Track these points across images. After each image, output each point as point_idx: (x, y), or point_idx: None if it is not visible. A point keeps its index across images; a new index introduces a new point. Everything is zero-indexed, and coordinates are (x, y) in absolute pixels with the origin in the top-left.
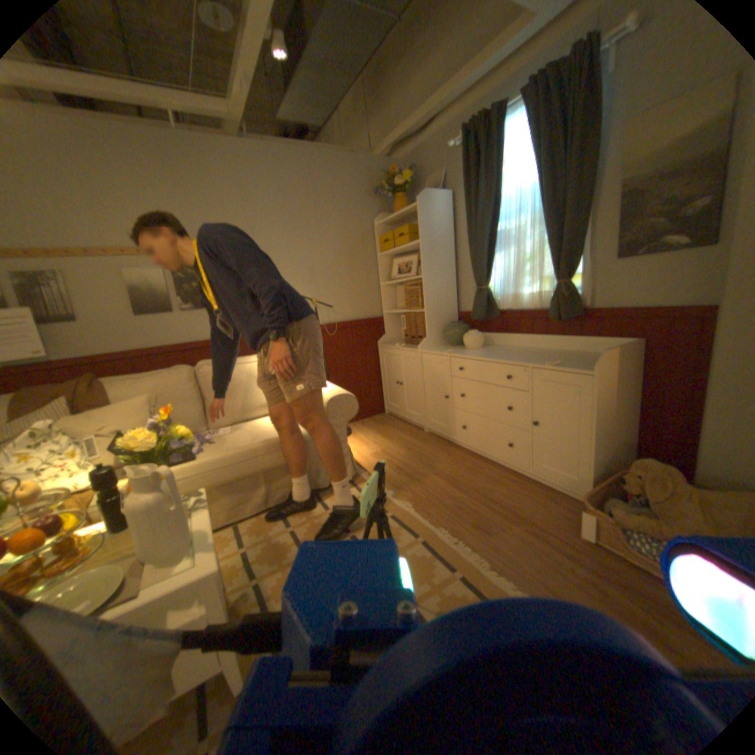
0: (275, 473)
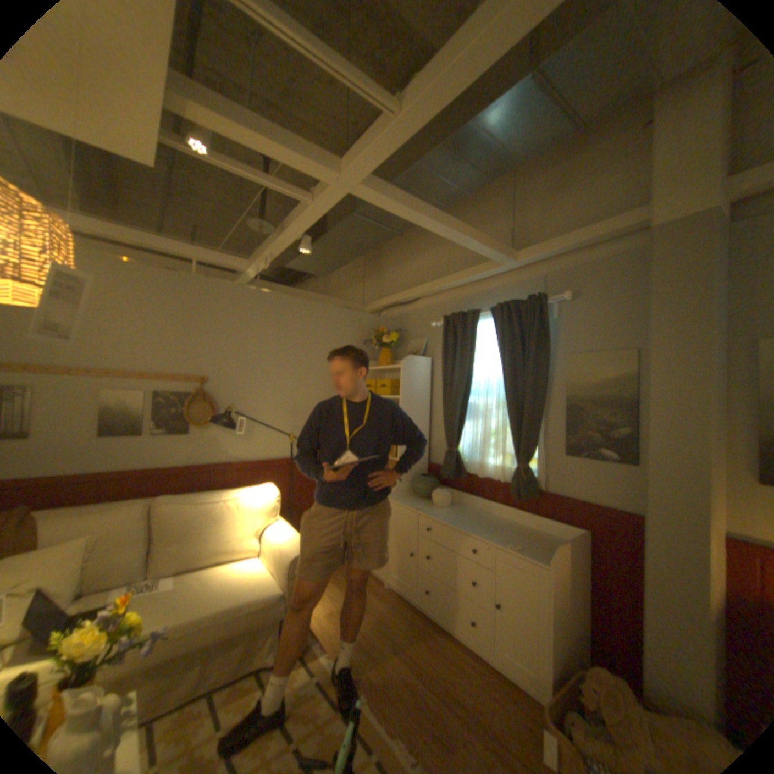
0: (216, 651)
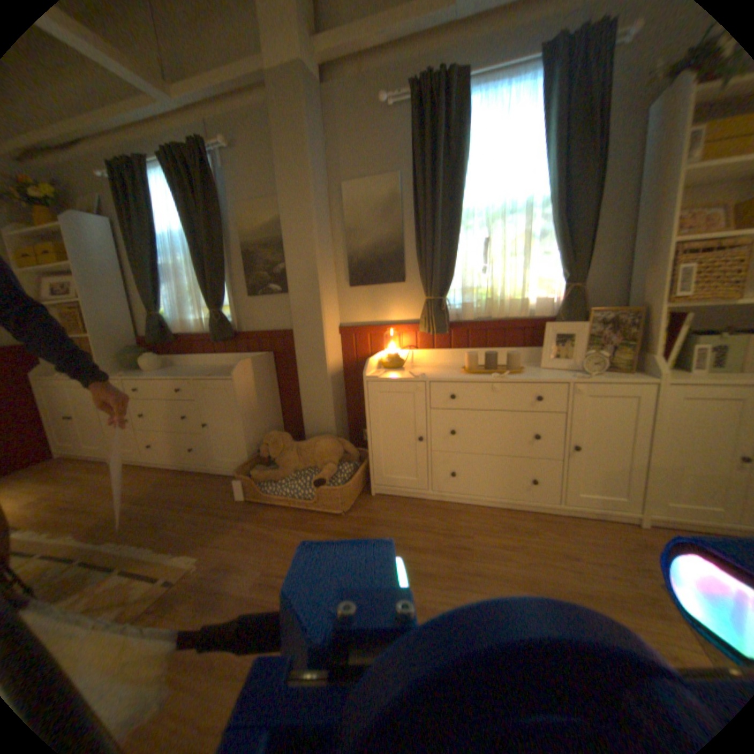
0: None
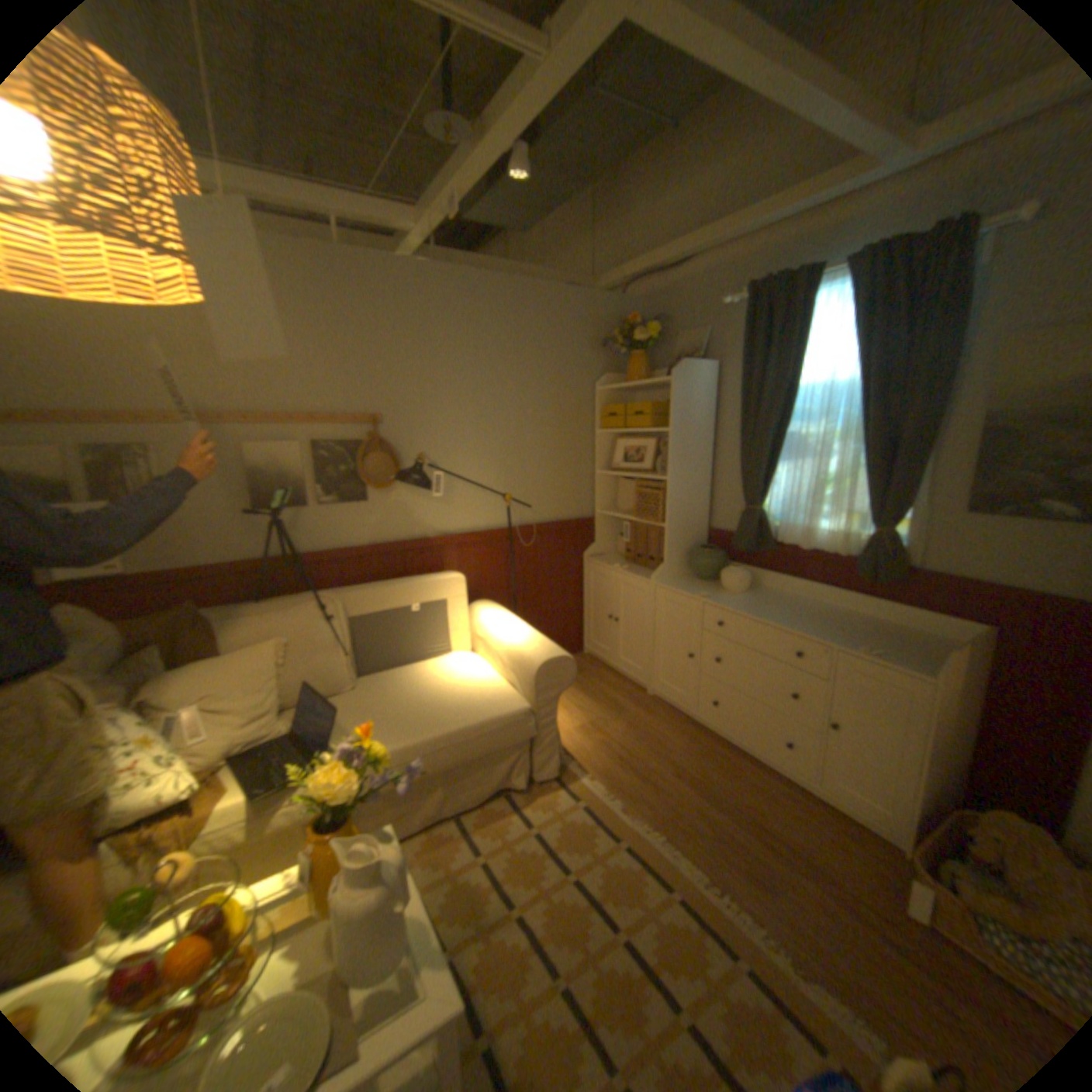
0: (460, 771)
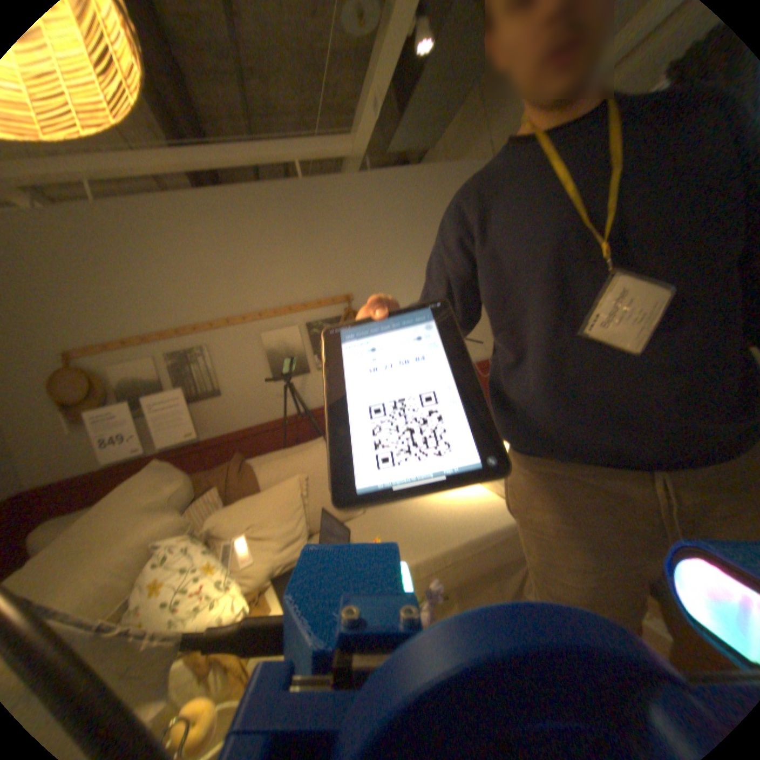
0: (471, 585)
